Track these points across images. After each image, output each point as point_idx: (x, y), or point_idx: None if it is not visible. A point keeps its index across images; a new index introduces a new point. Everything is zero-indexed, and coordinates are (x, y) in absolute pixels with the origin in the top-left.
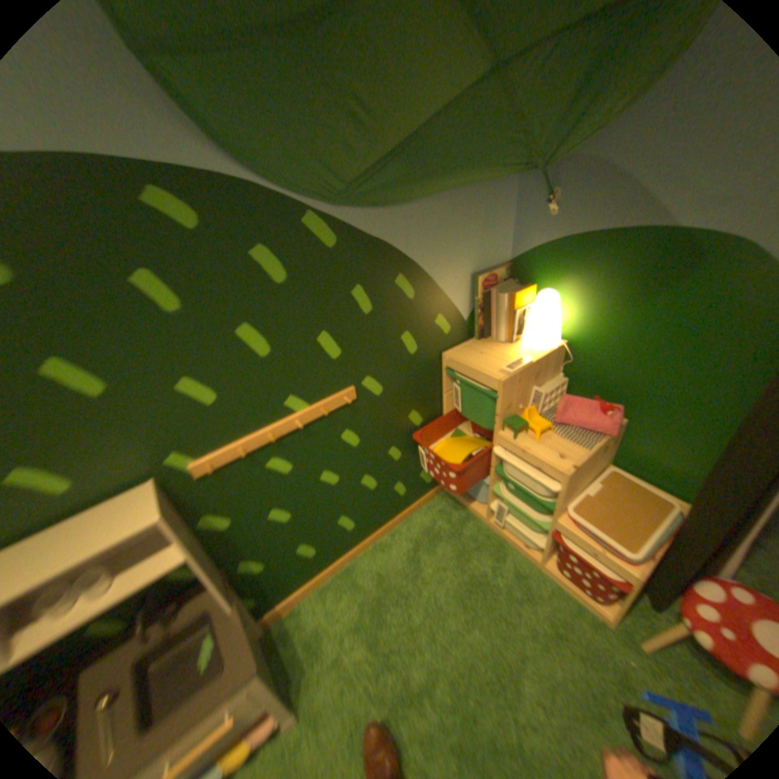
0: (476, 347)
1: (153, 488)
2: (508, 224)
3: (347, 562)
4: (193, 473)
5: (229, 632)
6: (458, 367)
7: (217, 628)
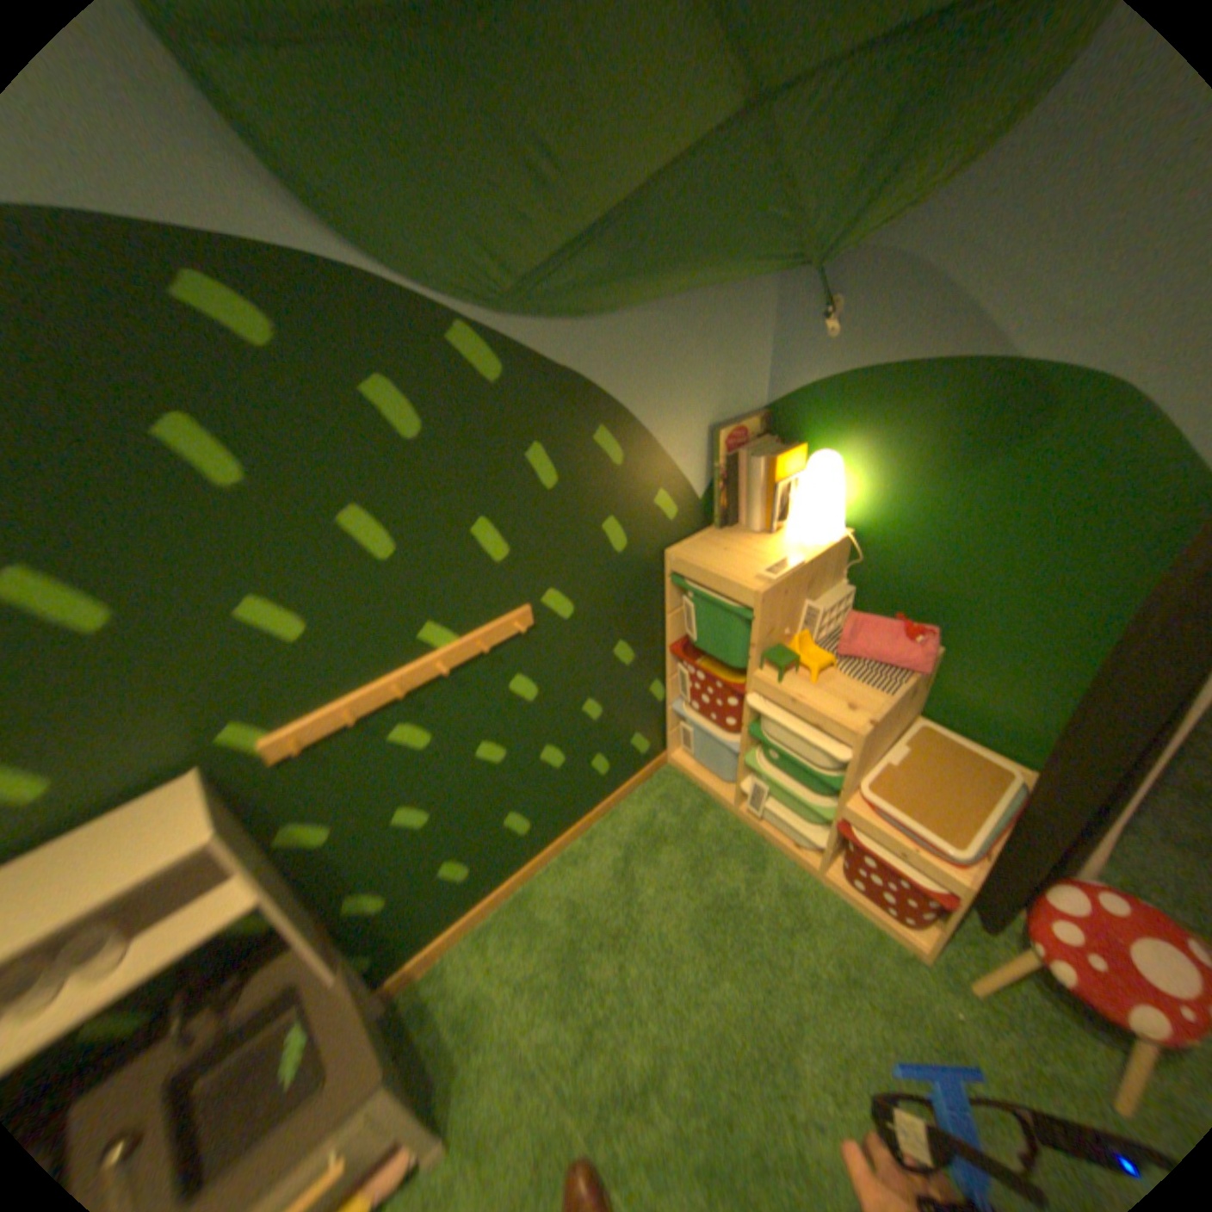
0: (717, 540)
1: (199, 785)
2: (763, 350)
3: (519, 886)
4: (266, 756)
5: (333, 1017)
6: (691, 572)
7: (311, 1011)
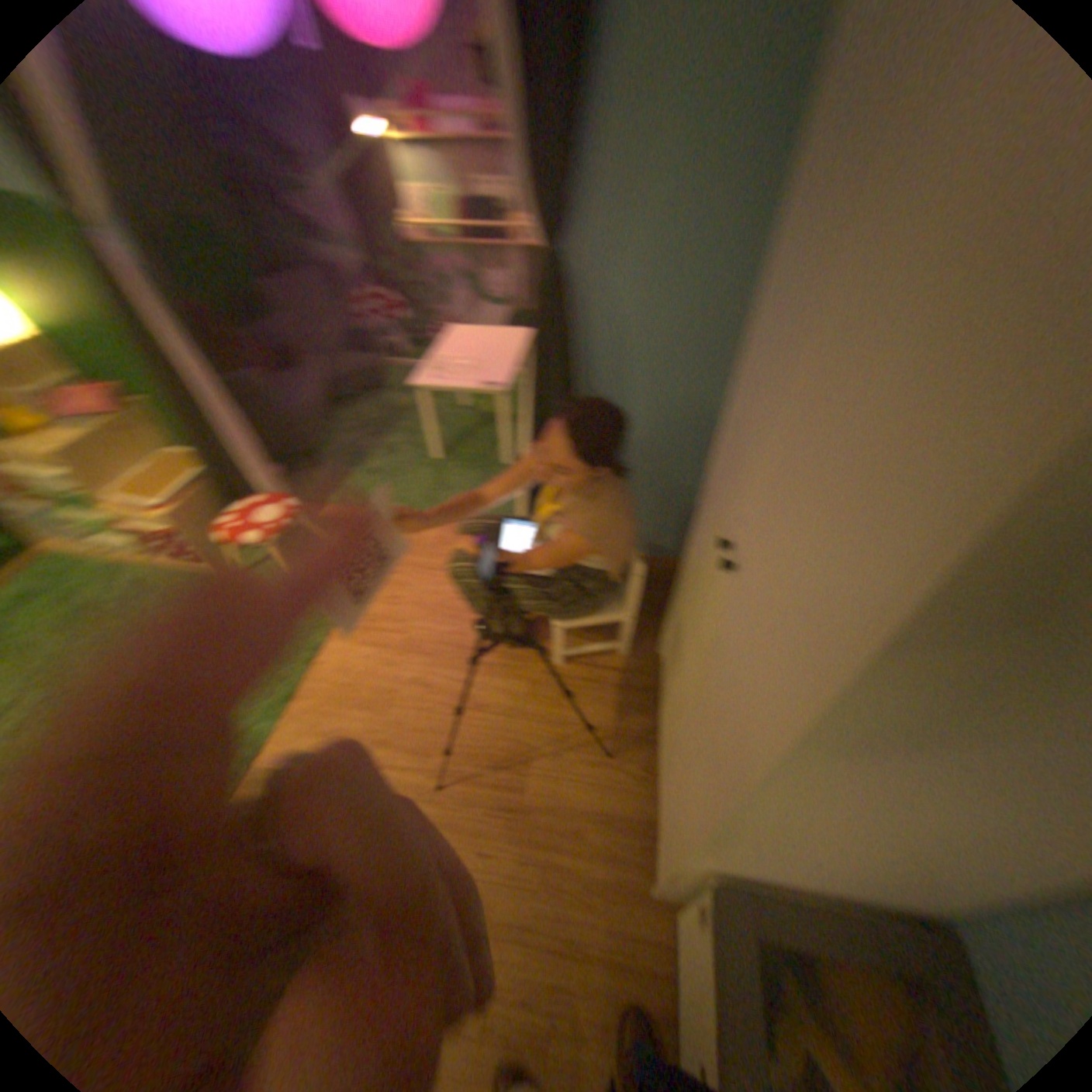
0: None
1: None
2: None
3: None
4: None
5: None
6: None
7: None
